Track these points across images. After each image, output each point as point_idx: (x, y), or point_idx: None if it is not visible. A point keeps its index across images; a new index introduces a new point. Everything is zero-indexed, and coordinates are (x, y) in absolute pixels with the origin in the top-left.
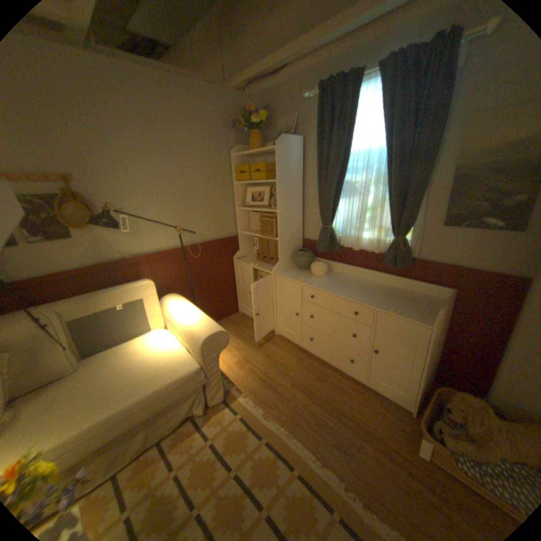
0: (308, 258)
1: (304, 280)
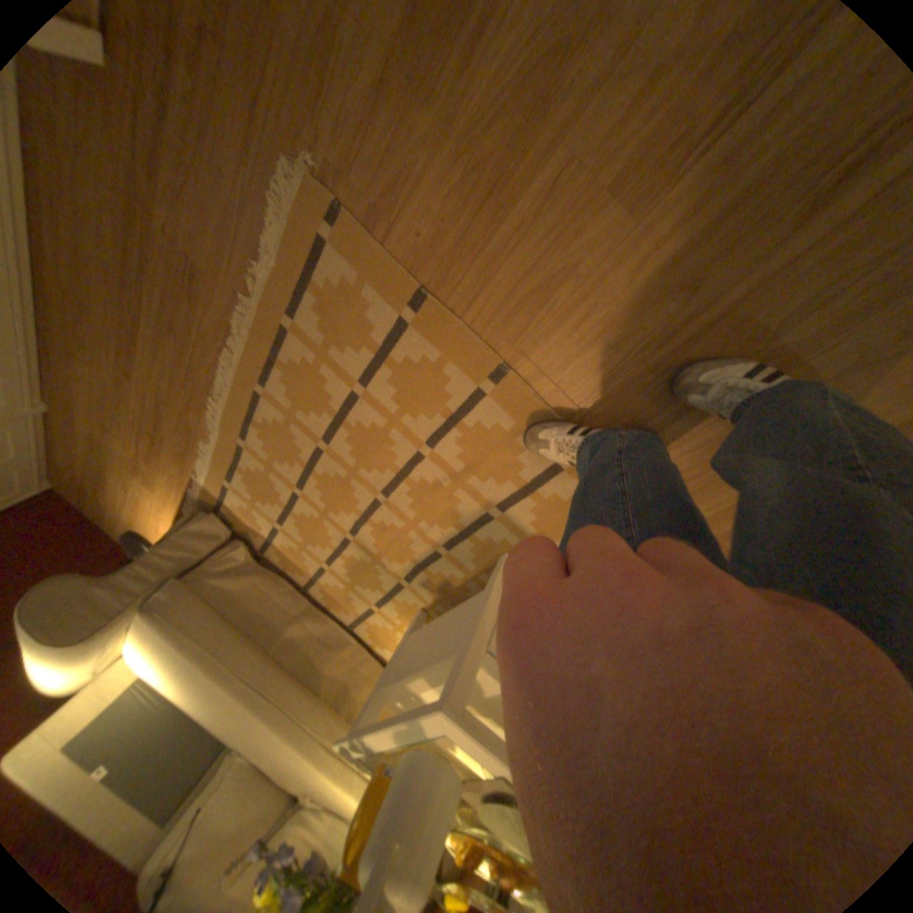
0: None
1: None
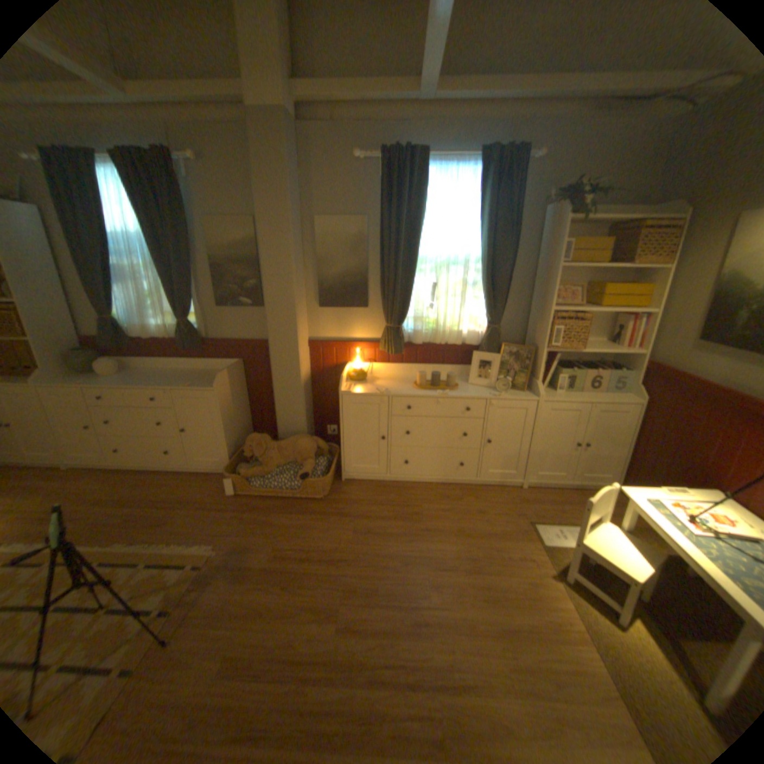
0: (87, 358)
1: (82, 382)
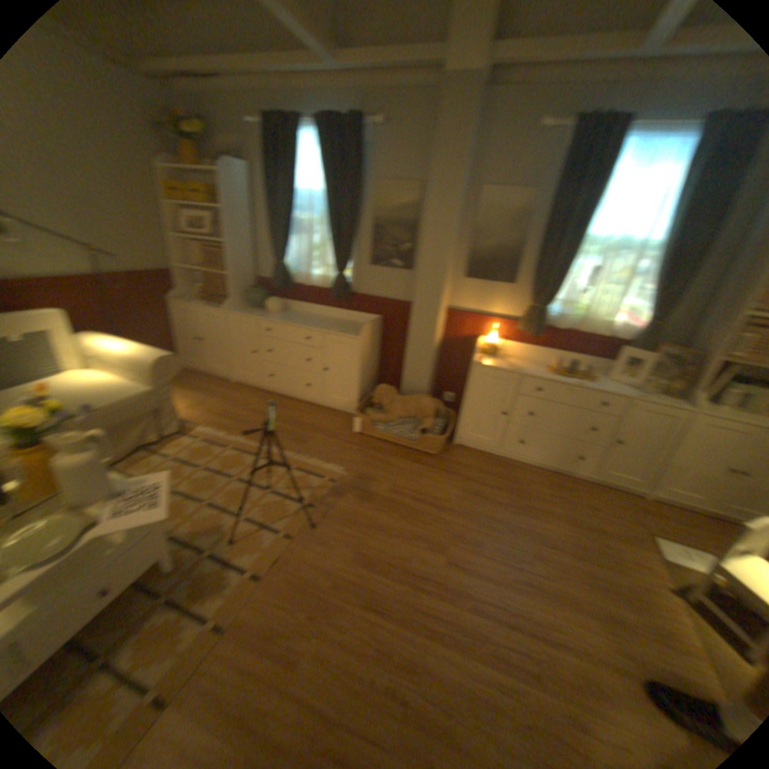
0: (264, 296)
1: (261, 315)
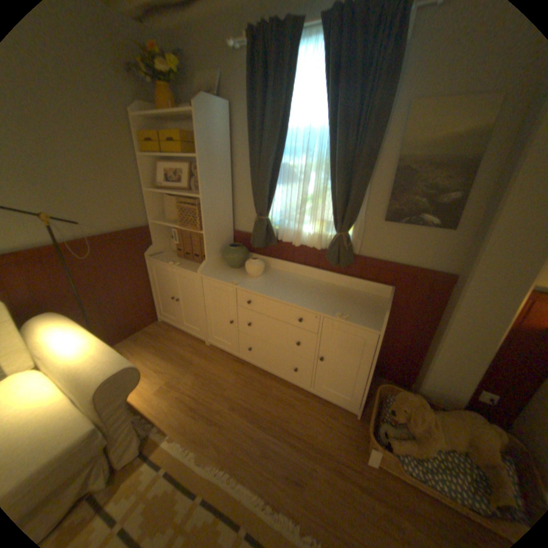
0: (242, 255)
1: (239, 282)
